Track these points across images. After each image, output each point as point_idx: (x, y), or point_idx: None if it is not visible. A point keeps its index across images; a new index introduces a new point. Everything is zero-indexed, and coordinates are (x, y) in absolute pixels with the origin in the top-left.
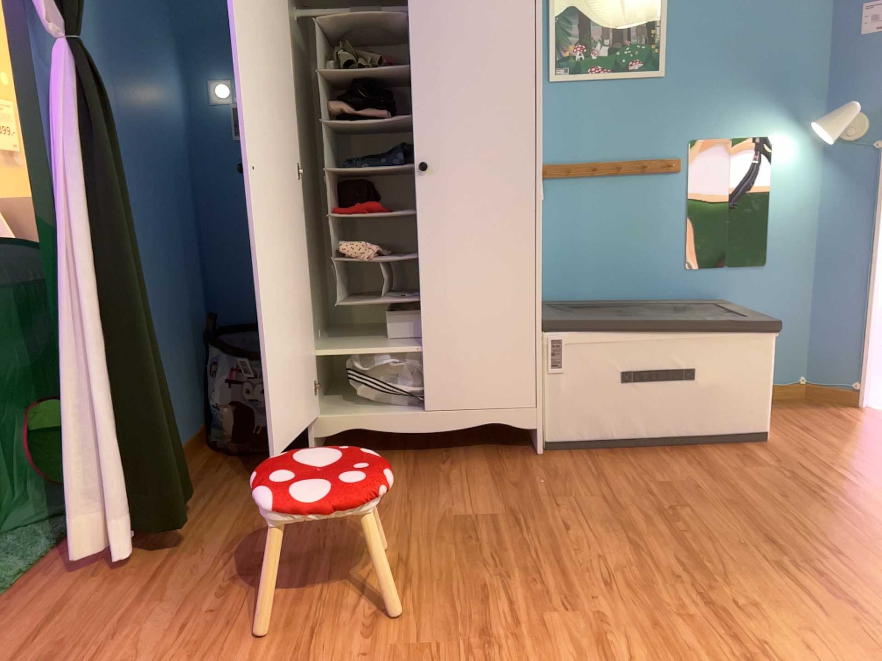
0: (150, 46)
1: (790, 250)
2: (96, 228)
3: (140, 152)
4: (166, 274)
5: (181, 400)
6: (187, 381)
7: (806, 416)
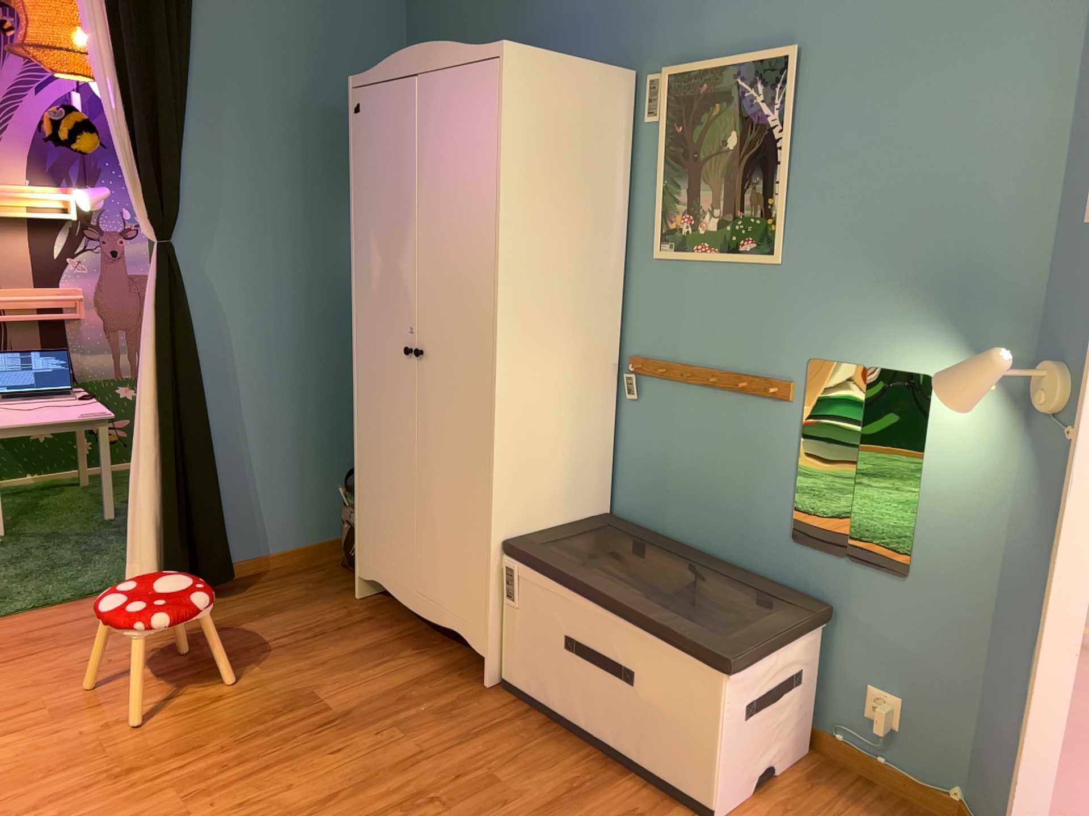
0: (339, 210)
1: (951, 569)
2: (154, 371)
3: (299, 301)
4: (318, 400)
5: (321, 506)
6: (336, 491)
7: None
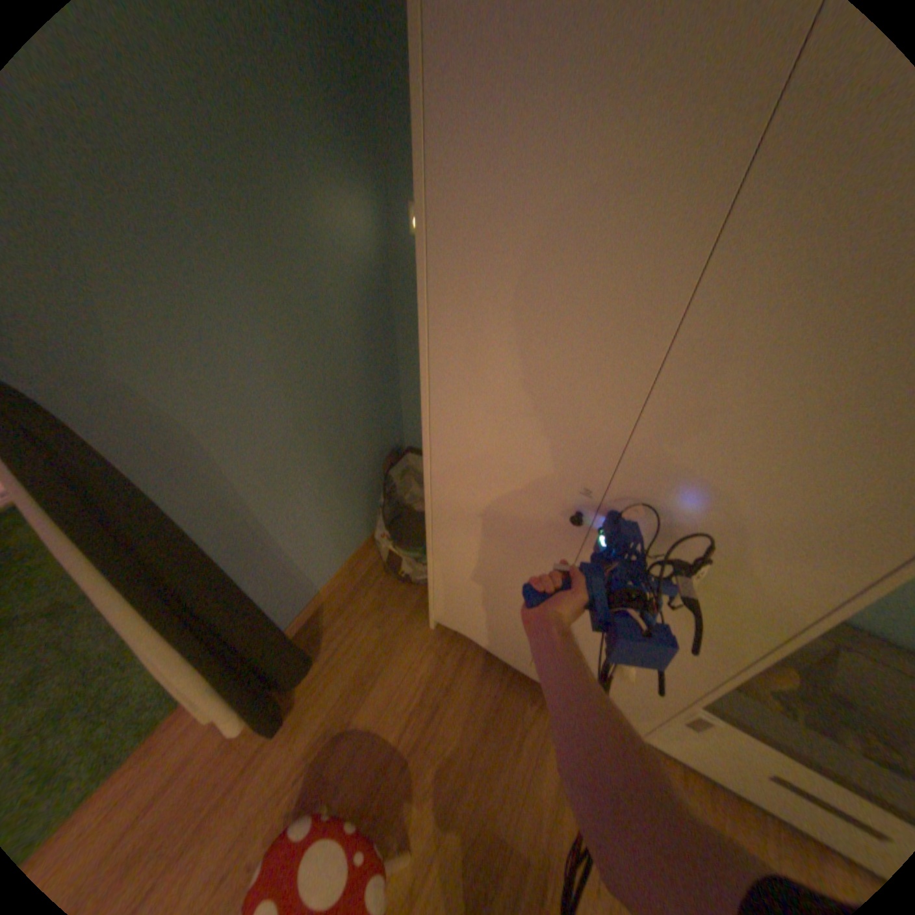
0: (301, 182)
1: None
2: (124, 598)
3: (283, 353)
4: (331, 450)
5: (352, 529)
6: (361, 510)
7: None
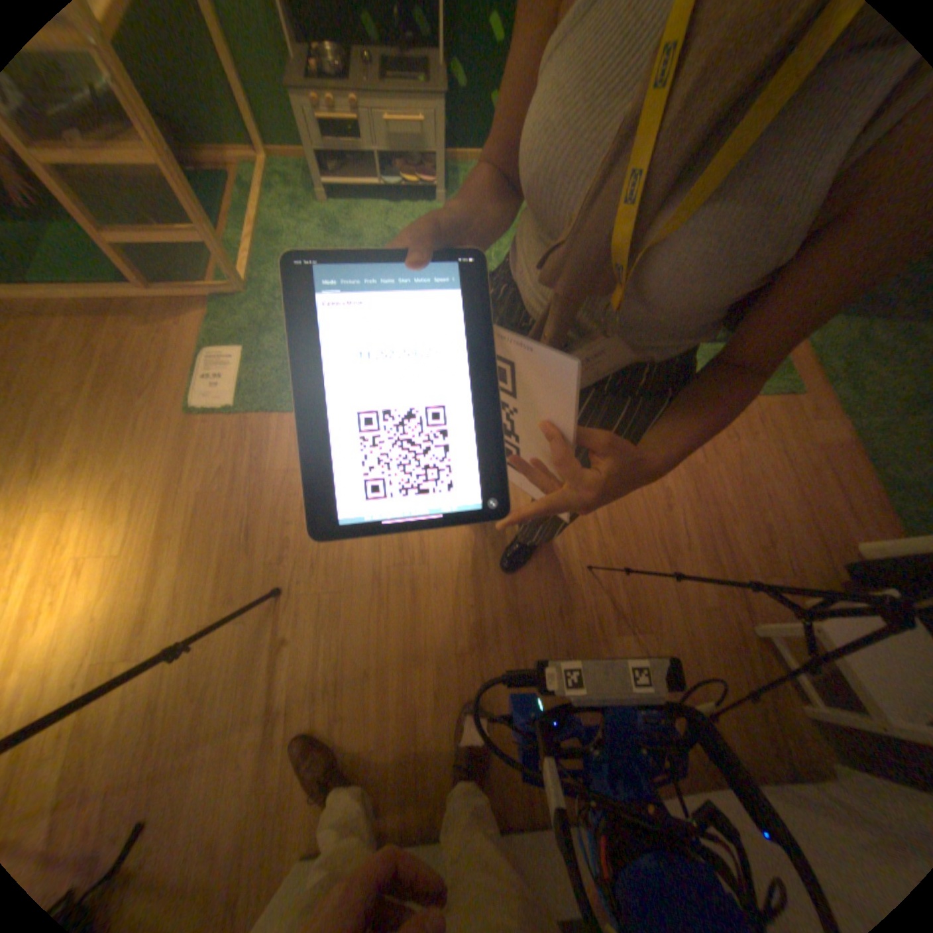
0: None
1: None
2: None
3: None
4: None
5: None
6: None
7: None
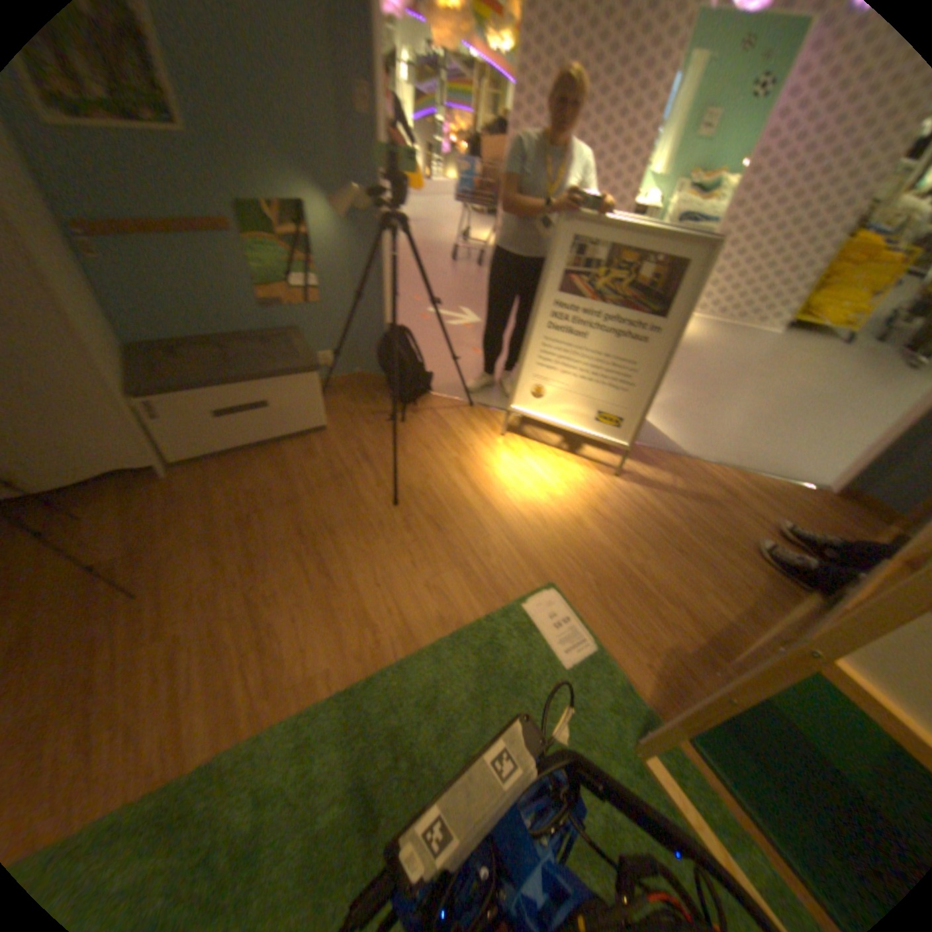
0: None
1: (338, 292)
2: None
3: None
4: None
5: None
6: None
7: (358, 400)
